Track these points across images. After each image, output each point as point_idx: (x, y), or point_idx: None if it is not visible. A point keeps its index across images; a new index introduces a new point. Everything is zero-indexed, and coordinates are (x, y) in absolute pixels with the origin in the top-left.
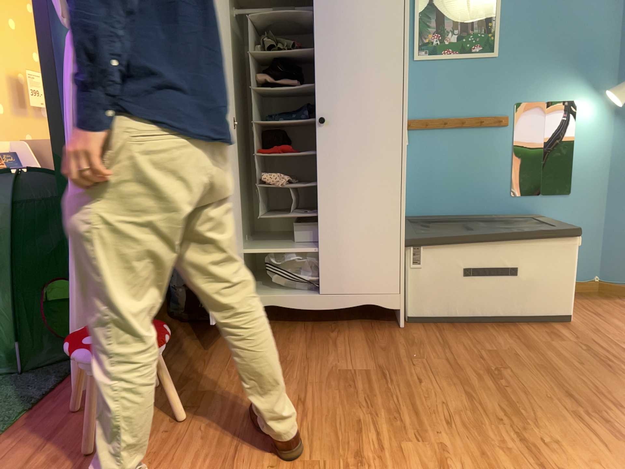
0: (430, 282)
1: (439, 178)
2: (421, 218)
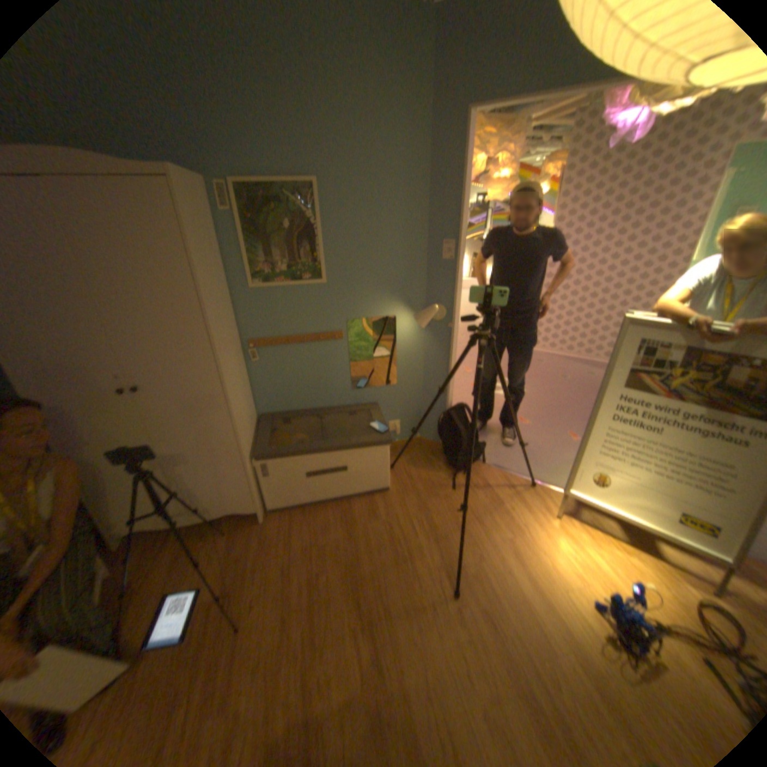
0: (279, 486)
1: (291, 383)
2: (279, 419)
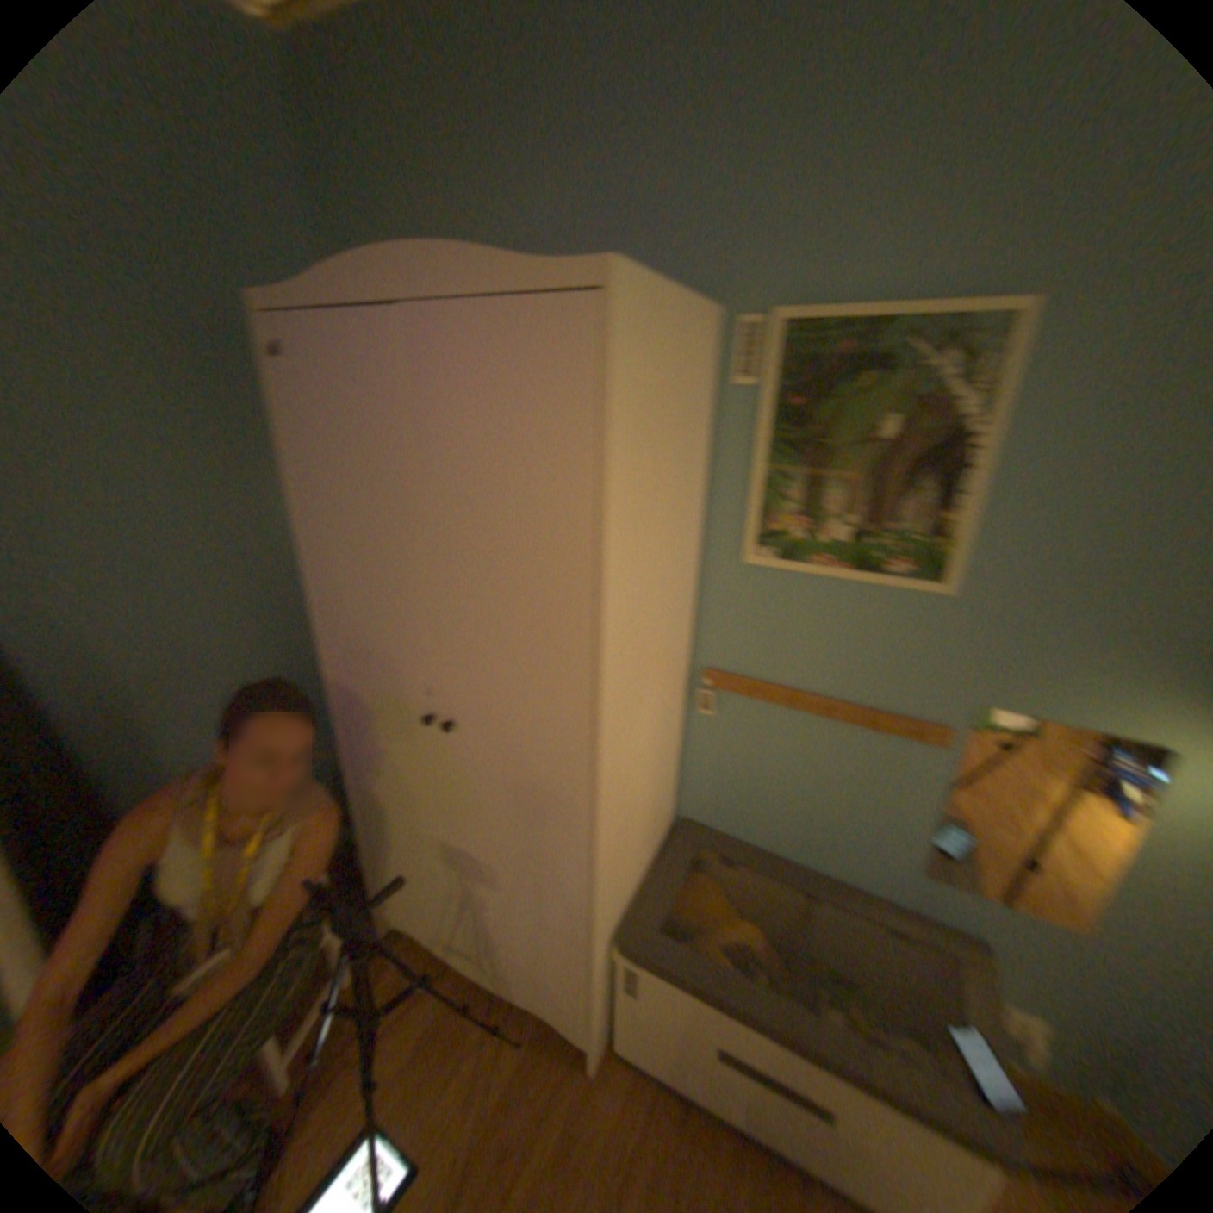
0: (651, 1036)
1: (767, 790)
2: (711, 855)
